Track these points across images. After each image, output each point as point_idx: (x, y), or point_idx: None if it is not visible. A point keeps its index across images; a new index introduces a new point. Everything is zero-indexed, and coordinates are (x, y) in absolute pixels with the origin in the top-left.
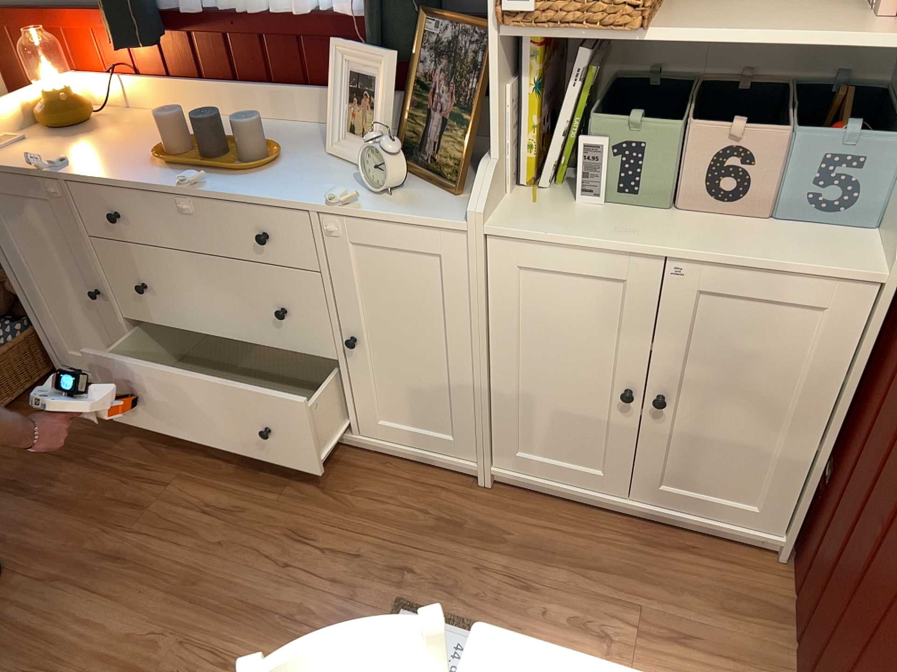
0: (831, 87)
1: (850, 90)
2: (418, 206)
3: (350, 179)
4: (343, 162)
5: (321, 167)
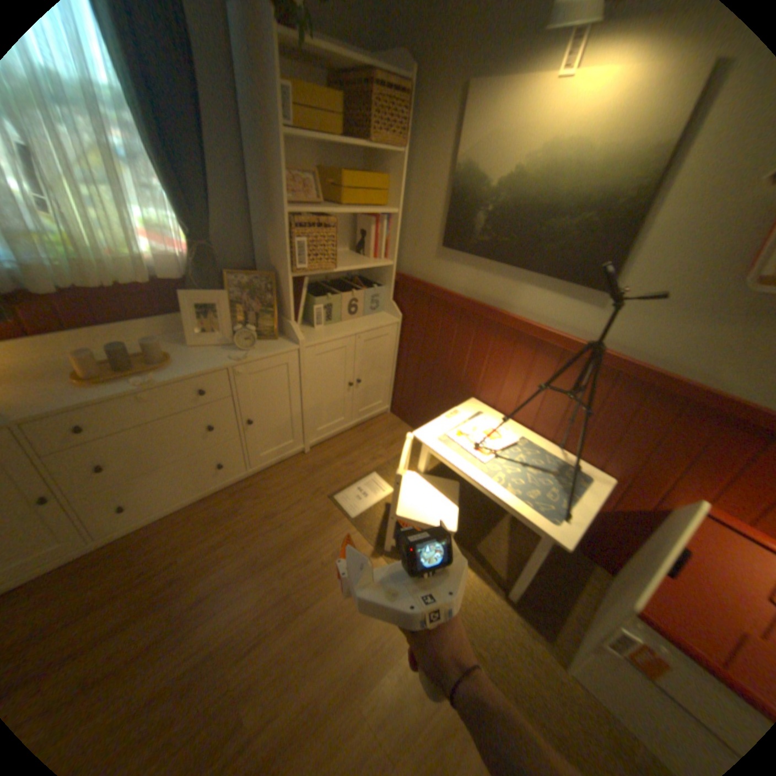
0: (348, 277)
1: (352, 277)
2: (269, 348)
3: (218, 351)
4: (198, 346)
5: (191, 352)
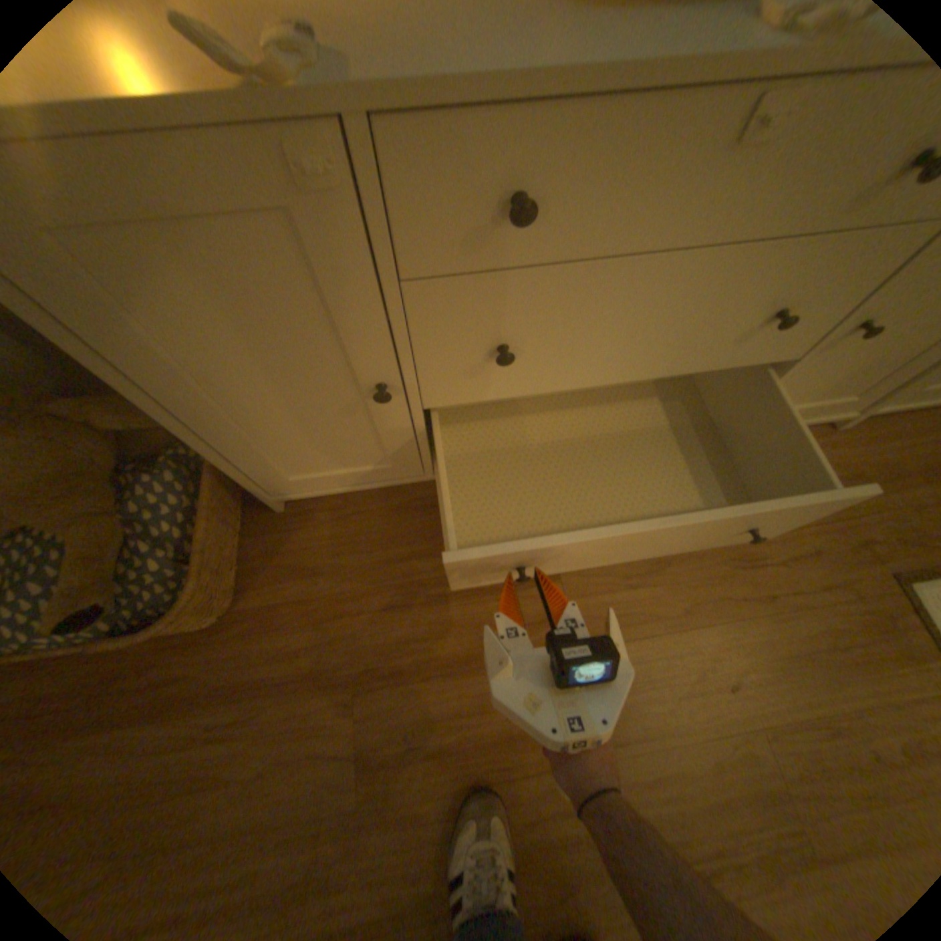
0: None
1: None
2: None
3: None
4: None
5: None
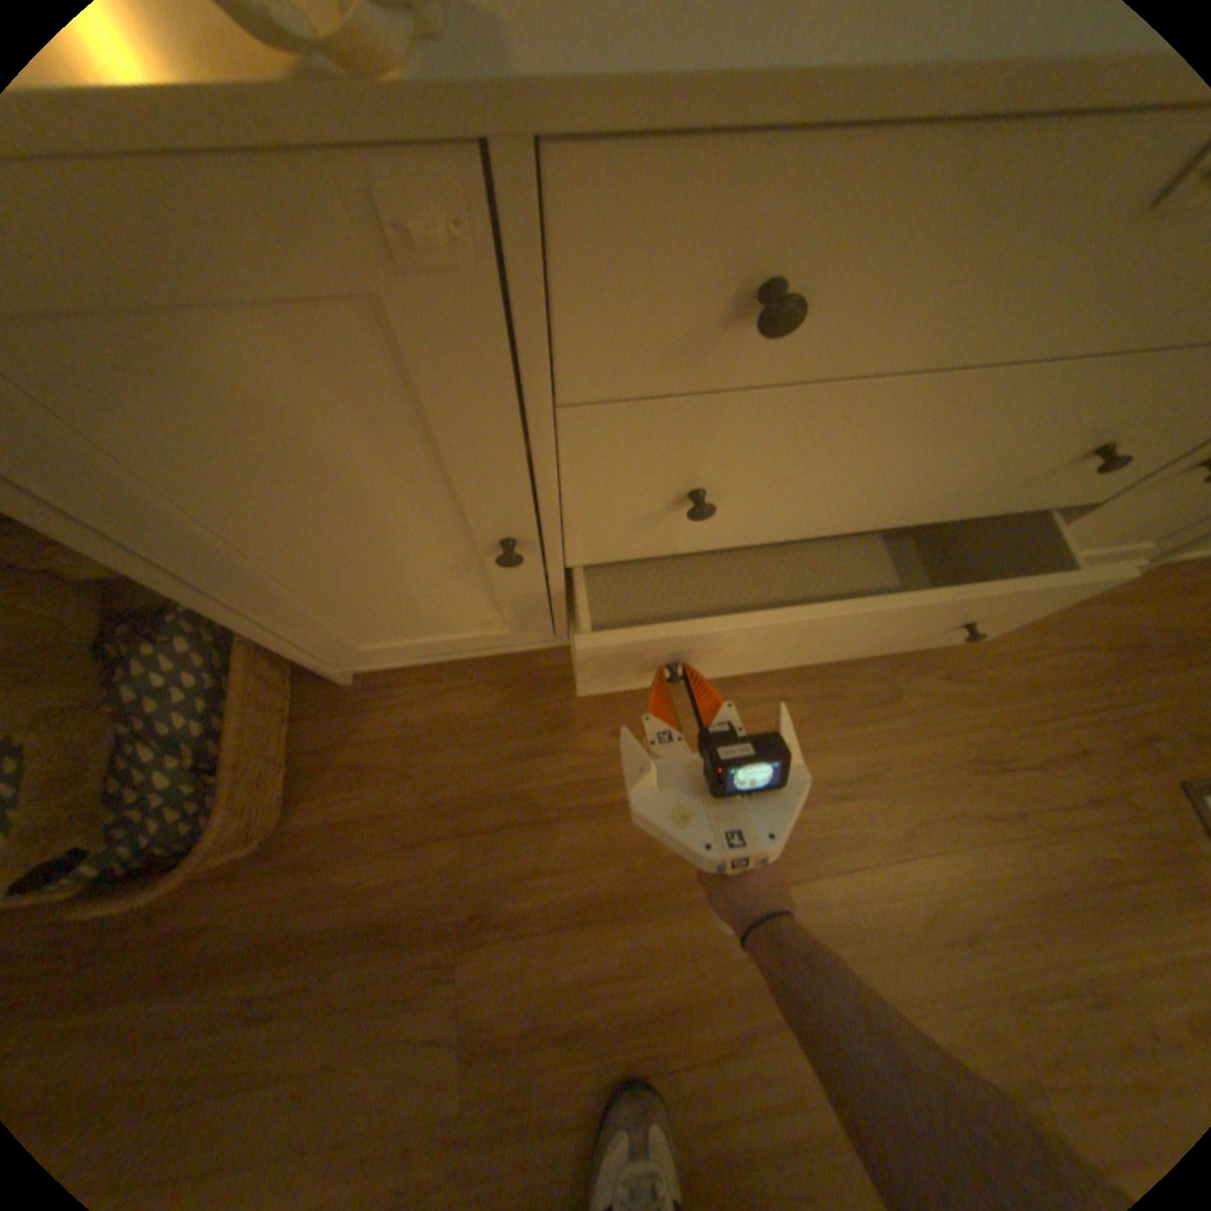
0: None
1: None
2: None
3: None
4: None
5: None
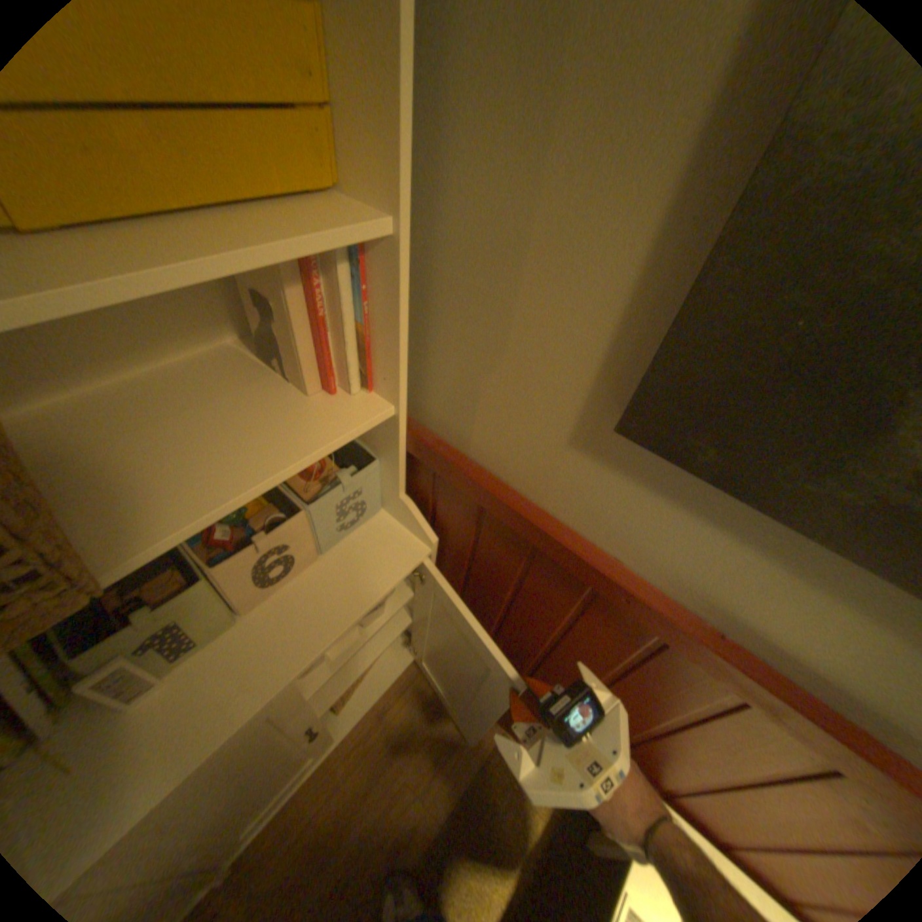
0: None
1: None
2: None
3: None
4: None
5: None
